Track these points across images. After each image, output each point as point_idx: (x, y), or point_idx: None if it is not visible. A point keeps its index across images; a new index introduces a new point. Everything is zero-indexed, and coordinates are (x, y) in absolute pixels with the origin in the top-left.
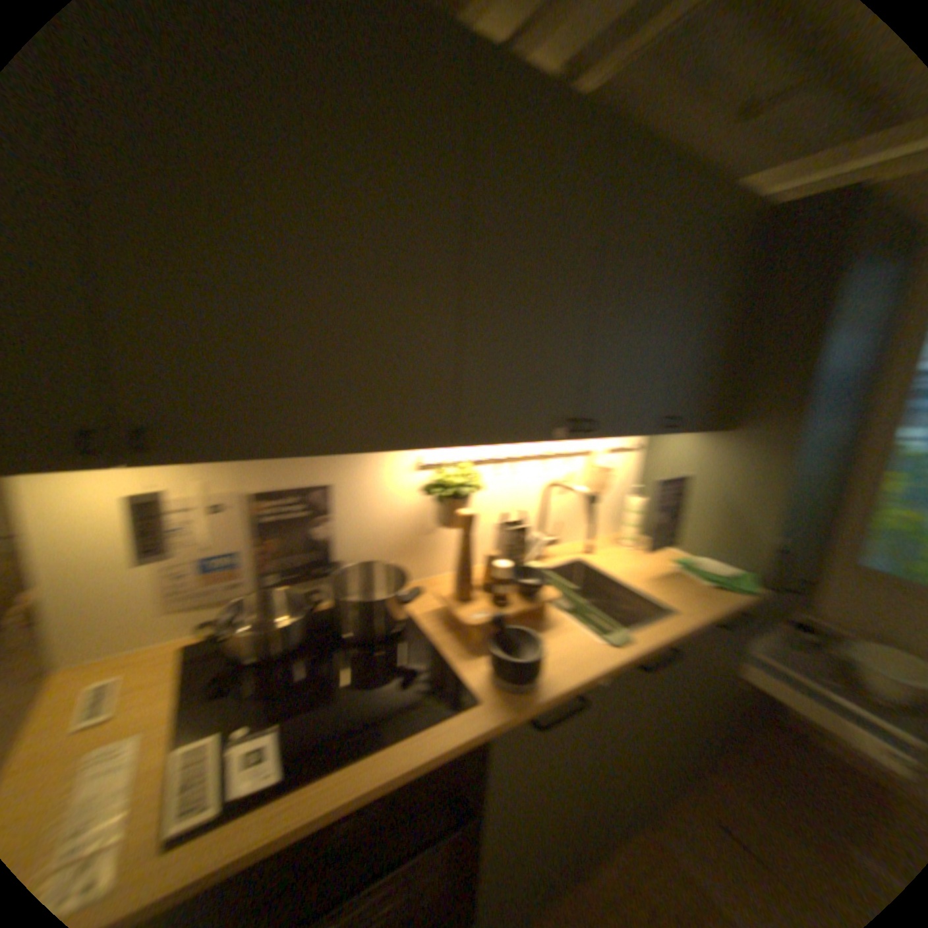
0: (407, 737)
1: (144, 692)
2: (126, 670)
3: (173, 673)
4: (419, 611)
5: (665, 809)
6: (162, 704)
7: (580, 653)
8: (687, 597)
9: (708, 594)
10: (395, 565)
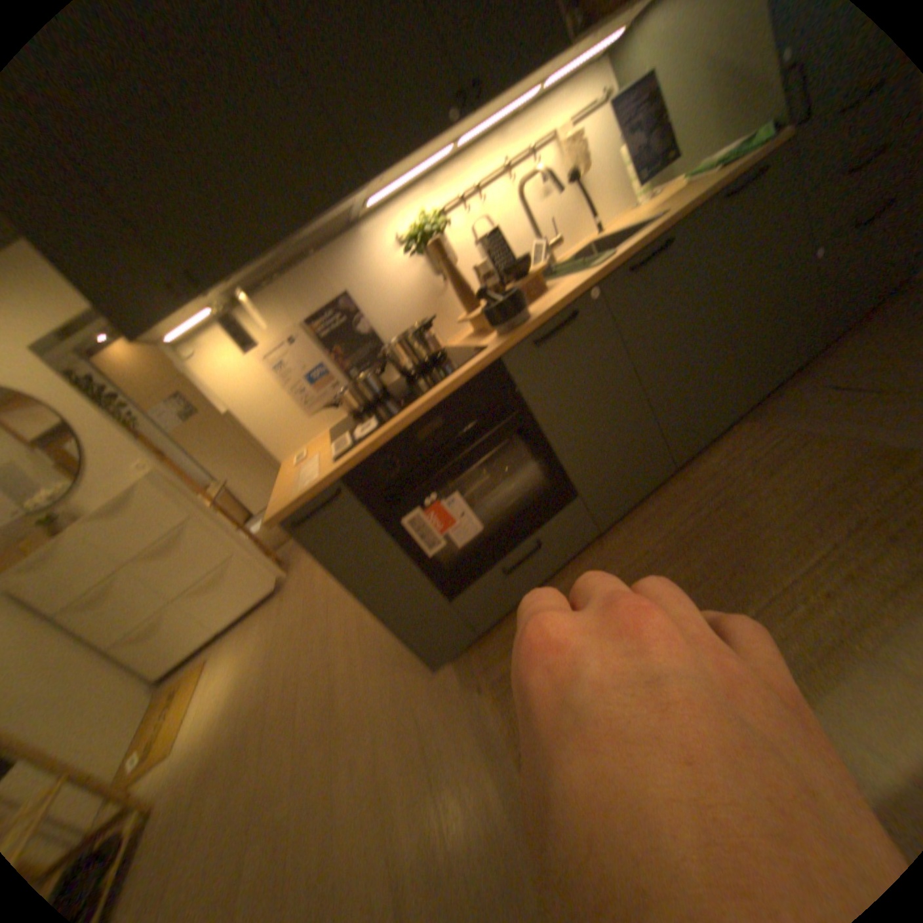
0: (440, 379)
1: (315, 445)
2: (306, 445)
3: (326, 435)
4: (455, 342)
5: (769, 403)
6: (324, 442)
7: (566, 284)
8: (686, 193)
9: (712, 176)
10: (421, 321)
